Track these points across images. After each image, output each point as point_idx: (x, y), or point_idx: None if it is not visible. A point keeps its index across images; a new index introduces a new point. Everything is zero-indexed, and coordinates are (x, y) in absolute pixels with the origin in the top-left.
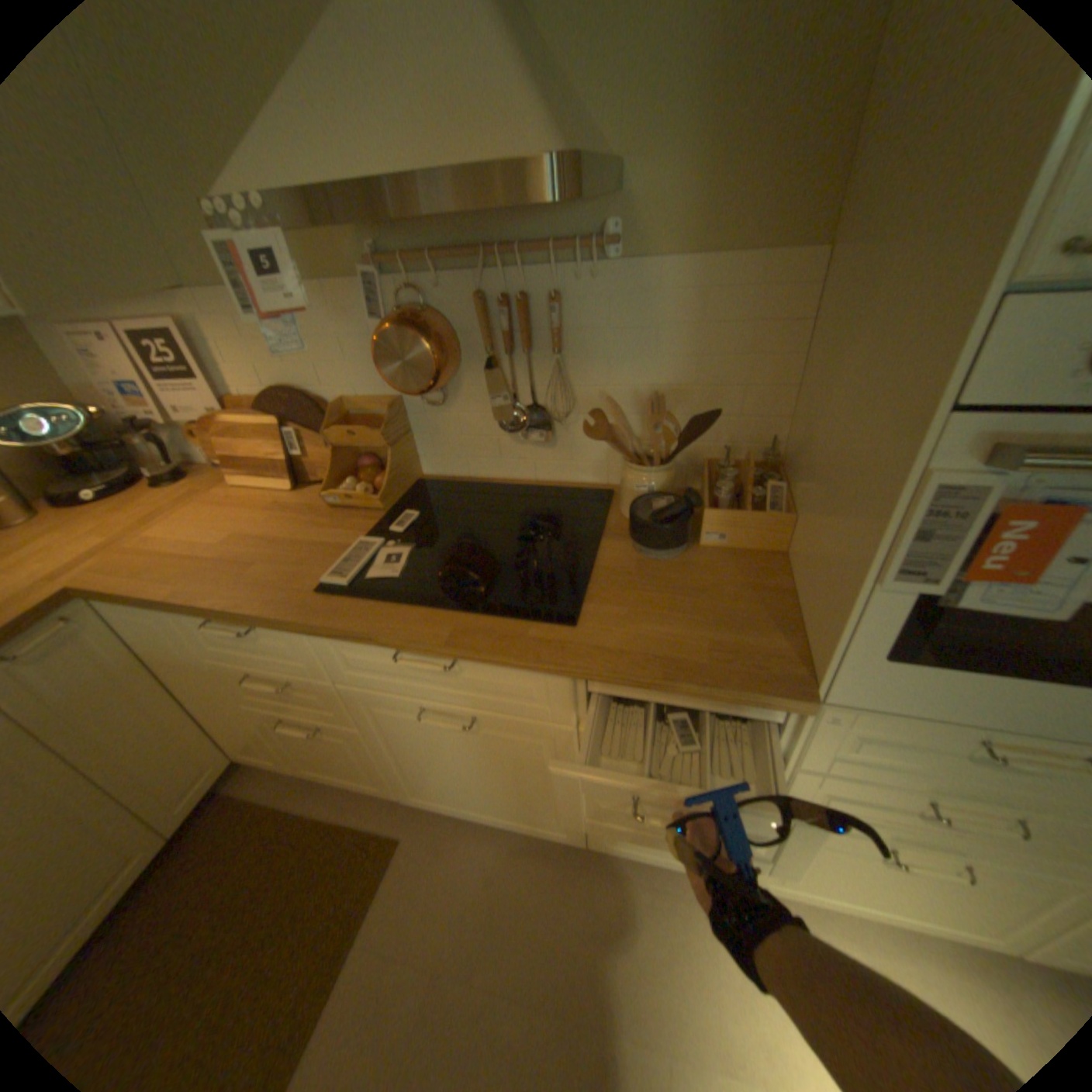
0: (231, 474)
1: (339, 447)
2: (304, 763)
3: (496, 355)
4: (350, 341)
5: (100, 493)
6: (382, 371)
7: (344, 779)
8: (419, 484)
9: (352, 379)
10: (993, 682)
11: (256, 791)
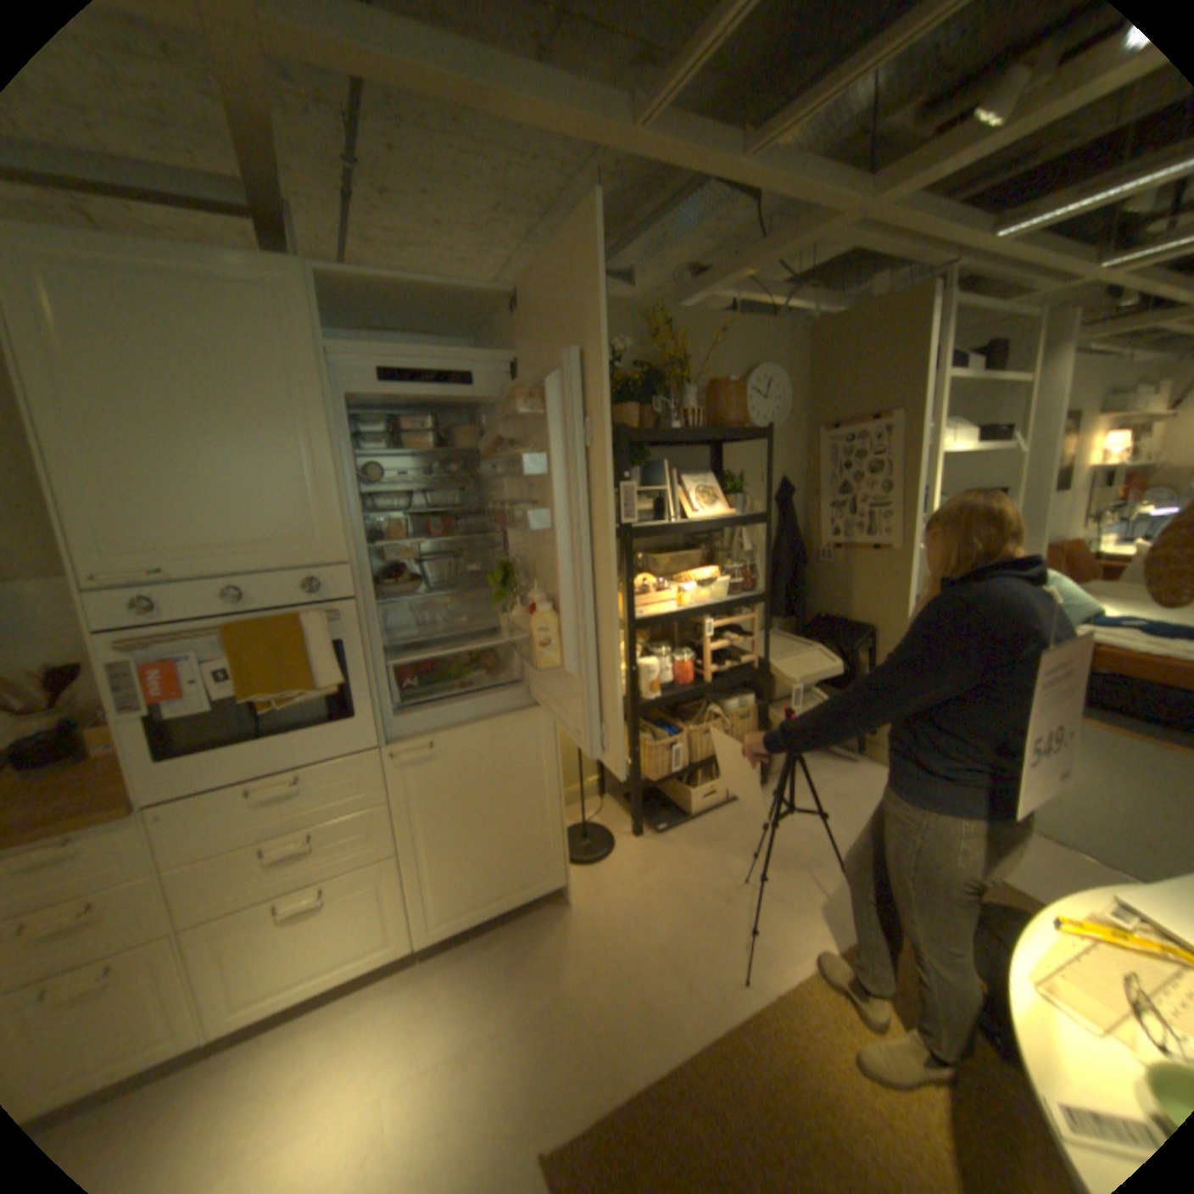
0: None
1: None
2: None
3: None
4: None
5: None
6: None
7: None
8: None
9: None
10: (211, 756)
11: None
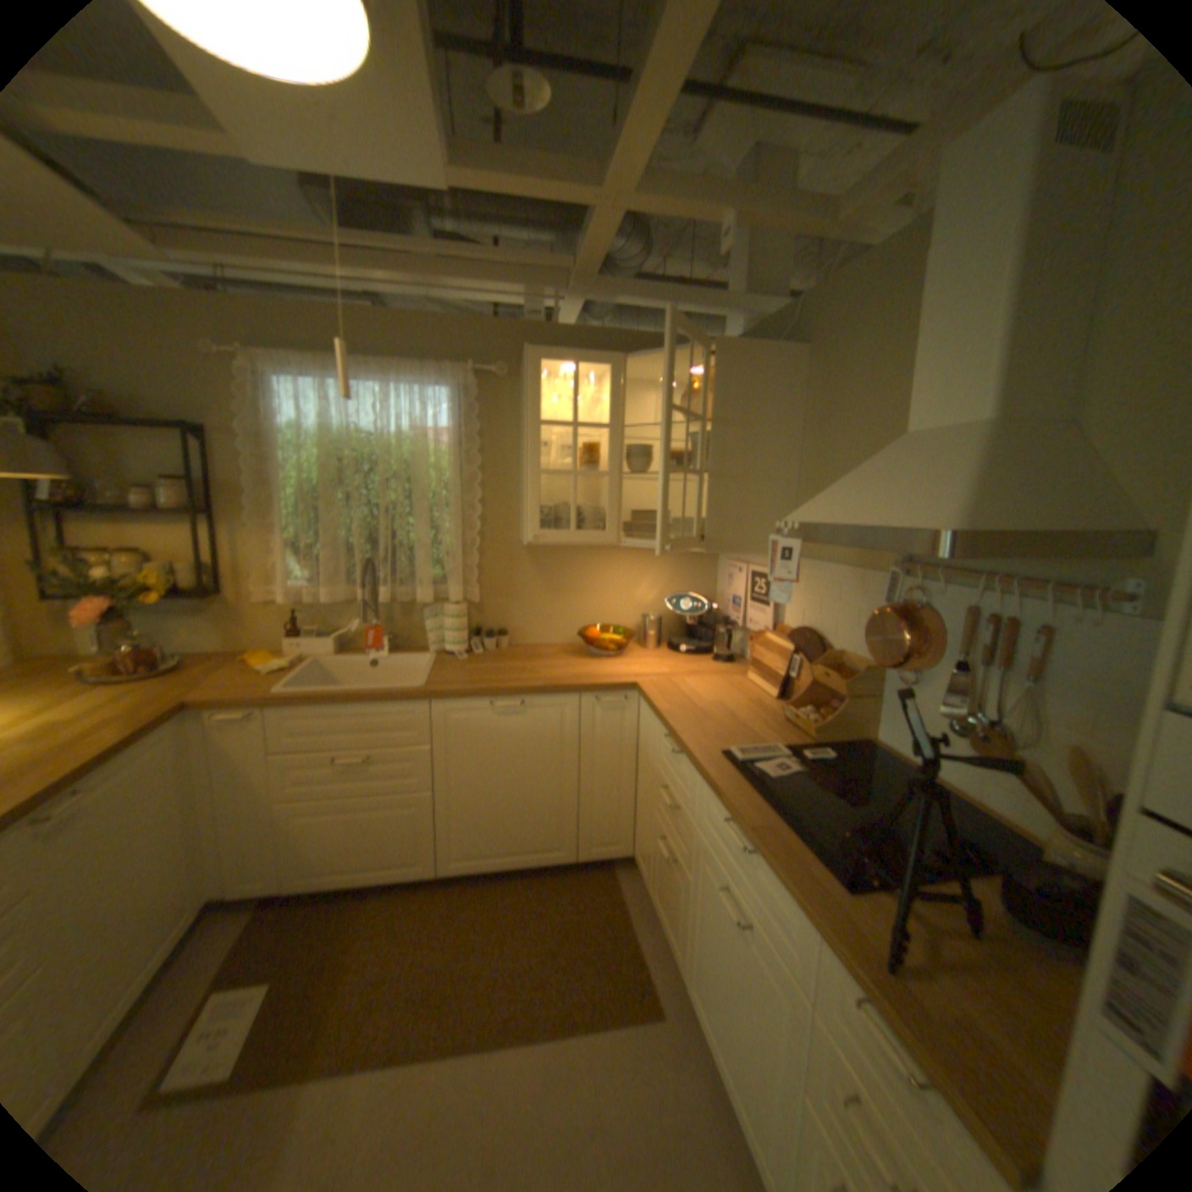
0: (753, 673)
1: (821, 686)
2: (659, 893)
3: (978, 667)
4: (868, 617)
5: (689, 652)
6: (869, 642)
7: (670, 931)
8: (868, 747)
9: (858, 643)
10: None
11: (629, 893)
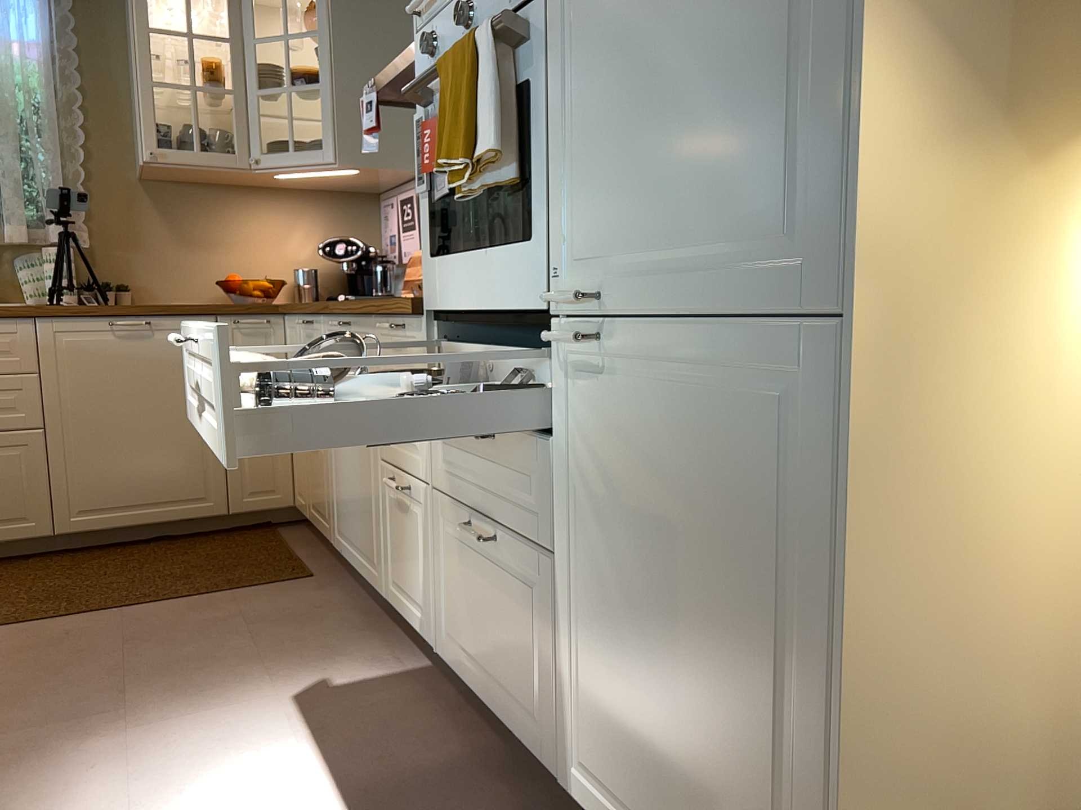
0: (403, 292)
1: None
2: (312, 494)
3: None
4: None
5: (348, 297)
6: None
7: (321, 514)
8: None
9: None
10: (454, 260)
11: (290, 534)
